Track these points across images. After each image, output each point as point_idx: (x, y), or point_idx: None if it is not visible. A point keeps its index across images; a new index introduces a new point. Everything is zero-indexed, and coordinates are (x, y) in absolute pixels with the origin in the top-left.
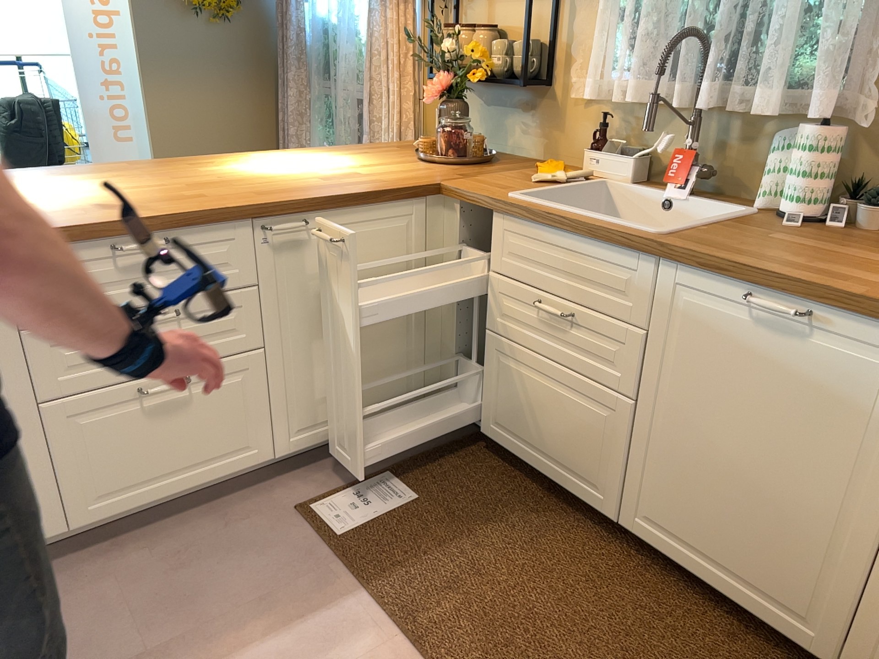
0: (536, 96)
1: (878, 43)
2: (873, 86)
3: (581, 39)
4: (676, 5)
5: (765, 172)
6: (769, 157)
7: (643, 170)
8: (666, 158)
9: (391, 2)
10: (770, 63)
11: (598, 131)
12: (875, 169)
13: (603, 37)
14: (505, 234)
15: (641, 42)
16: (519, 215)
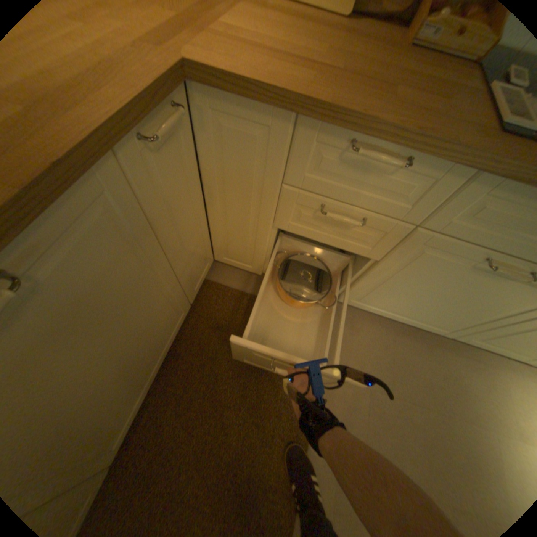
0: None
1: None
2: None
3: None
4: None
5: None
6: None
7: None
8: None
9: None
10: None
11: None
12: None
13: None
14: None
15: None
16: None
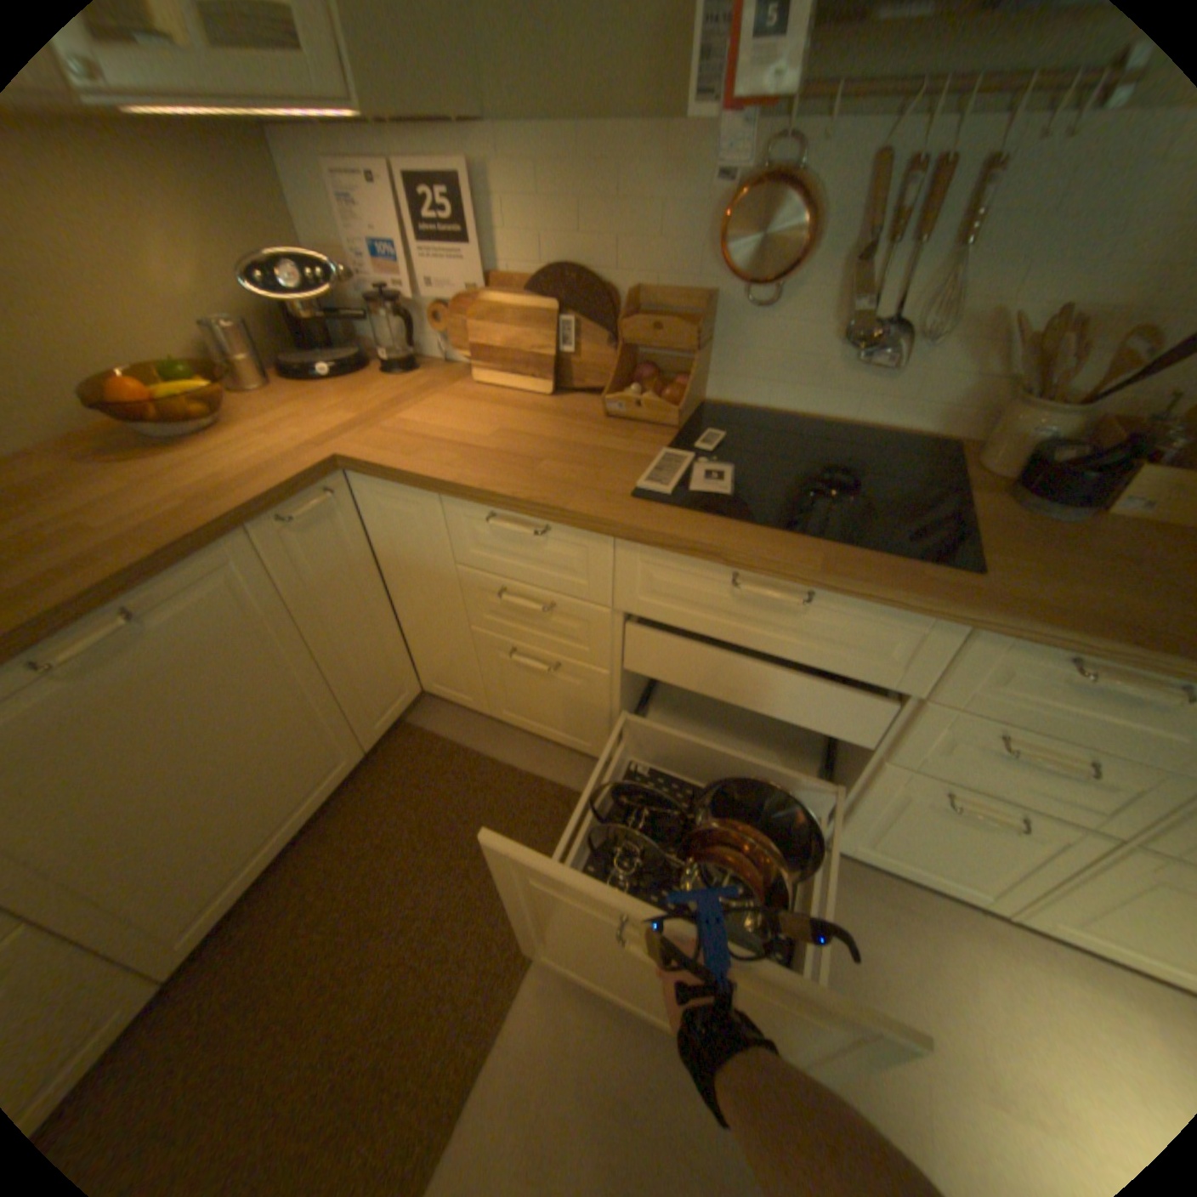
0: None
1: None
2: None
3: None
4: None
5: None
6: None
7: None
8: None
9: None
10: None
11: None
12: None
13: None
14: None
15: None
16: None
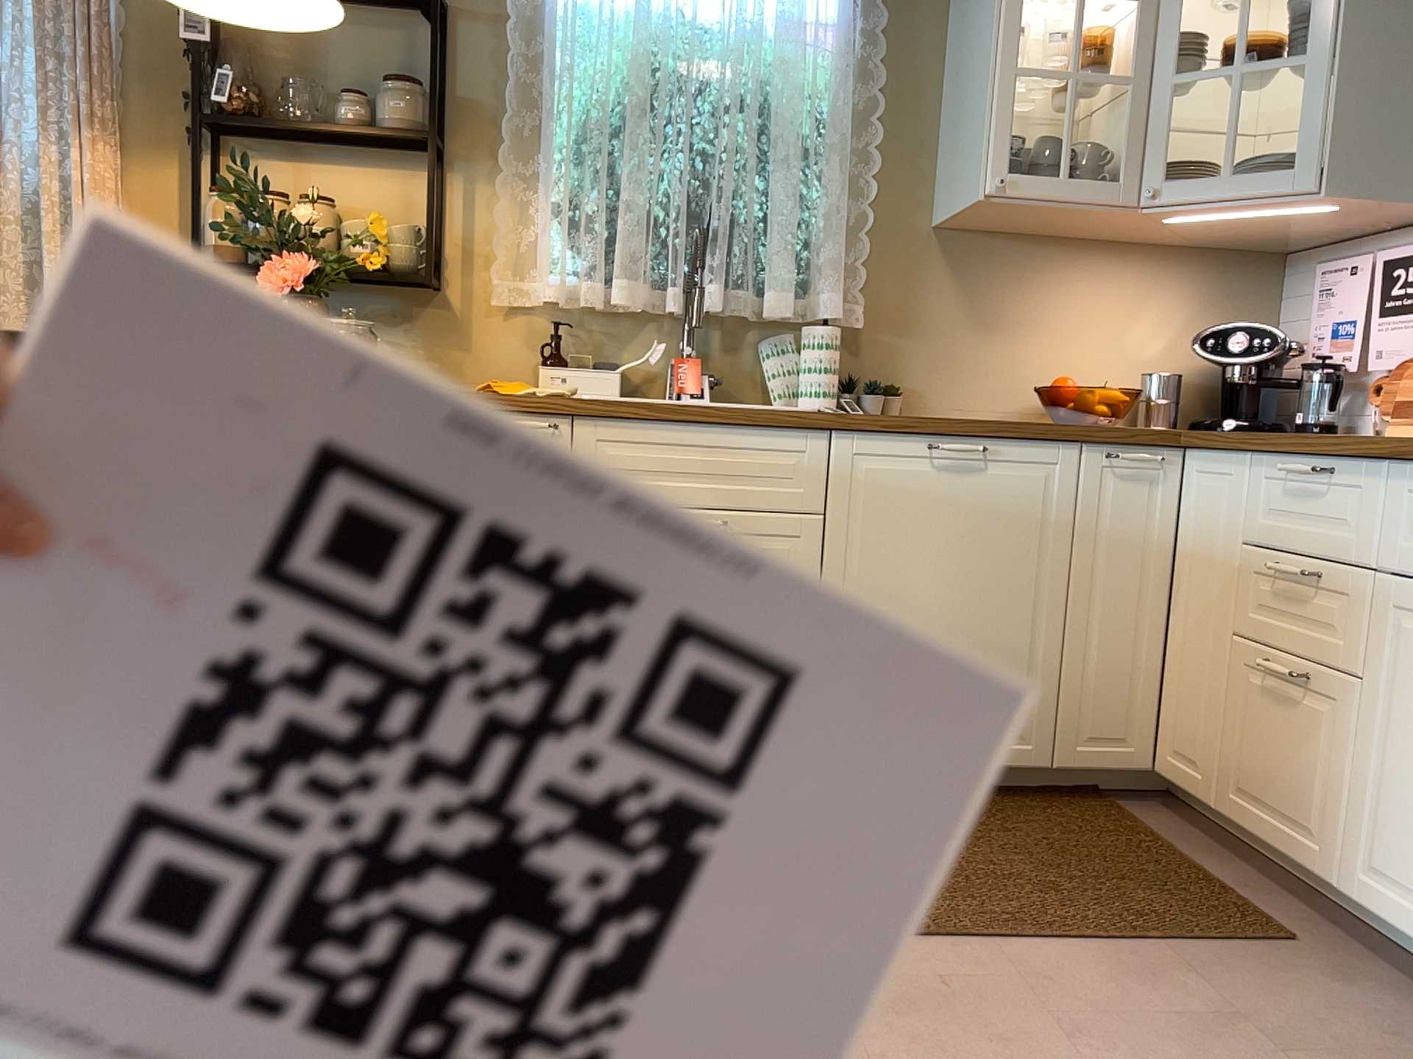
0: (416, 301)
1: (844, 255)
2: (851, 291)
3: (492, 230)
4: (654, 201)
5: (772, 372)
6: (762, 360)
7: (621, 385)
8: (640, 371)
9: (84, 134)
10: (780, 263)
11: (533, 345)
12: (857, 364)
13: (563, 227)
14: (597, 446)
15: (621, 235)
16: (629, 415)
